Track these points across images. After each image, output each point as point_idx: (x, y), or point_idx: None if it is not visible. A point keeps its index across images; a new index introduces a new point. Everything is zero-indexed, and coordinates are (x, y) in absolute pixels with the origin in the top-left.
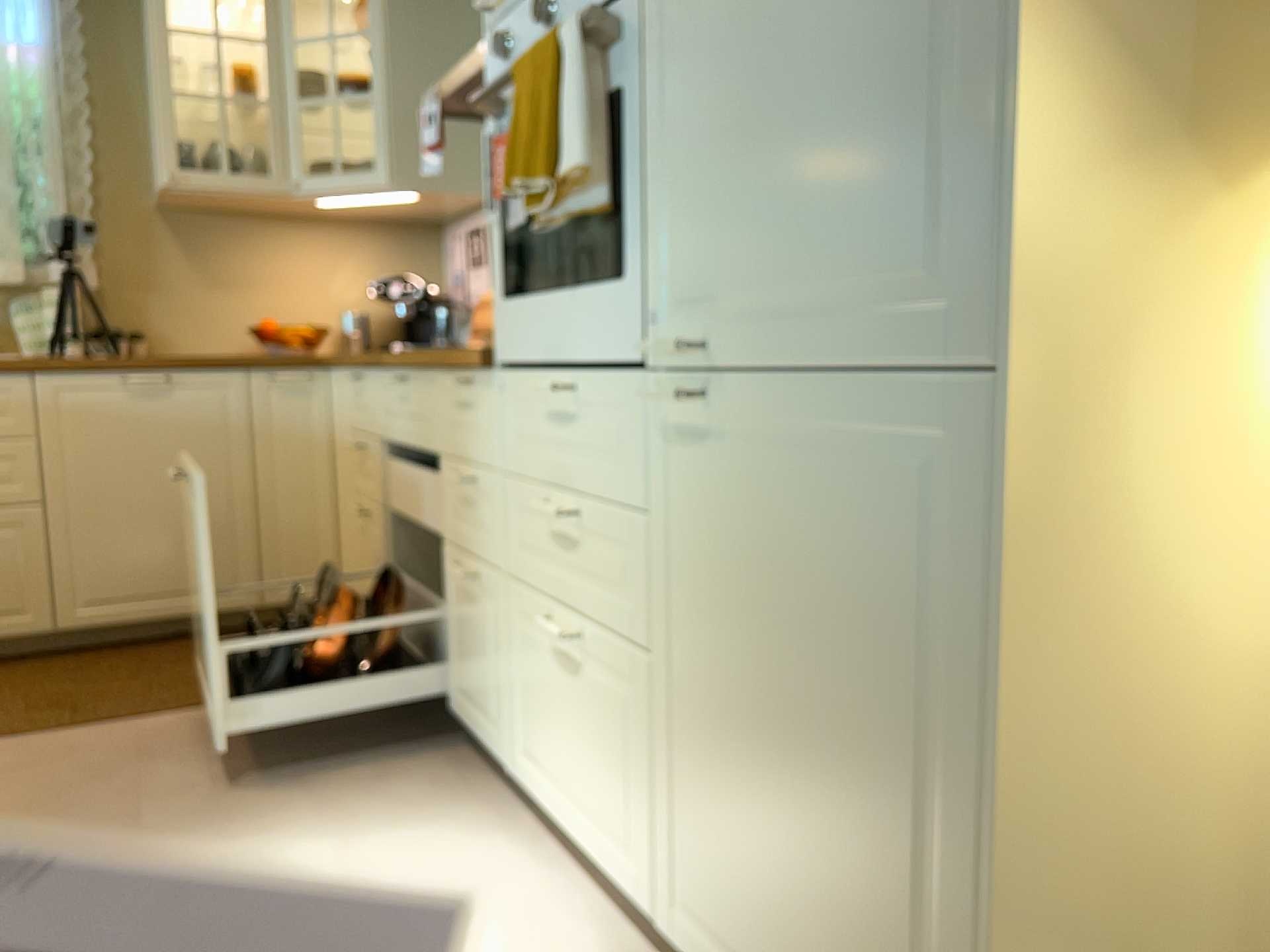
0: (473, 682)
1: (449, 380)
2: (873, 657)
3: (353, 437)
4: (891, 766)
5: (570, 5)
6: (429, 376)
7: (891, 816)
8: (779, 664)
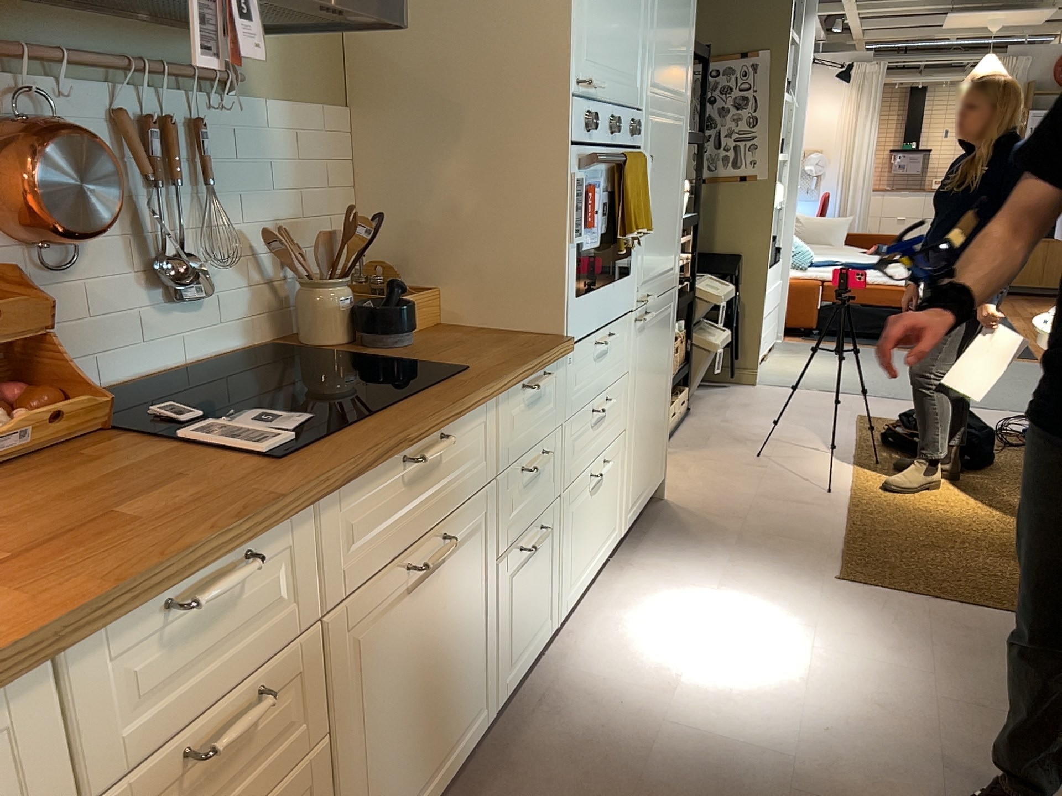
0: (527, 627)
1: (517, 389)
2: (662, 363)
3: (136, 784)
4: (663, 386)
5: (619, 134)
6: (490, 404)
7: (662, 399)
8: (651, 386)
